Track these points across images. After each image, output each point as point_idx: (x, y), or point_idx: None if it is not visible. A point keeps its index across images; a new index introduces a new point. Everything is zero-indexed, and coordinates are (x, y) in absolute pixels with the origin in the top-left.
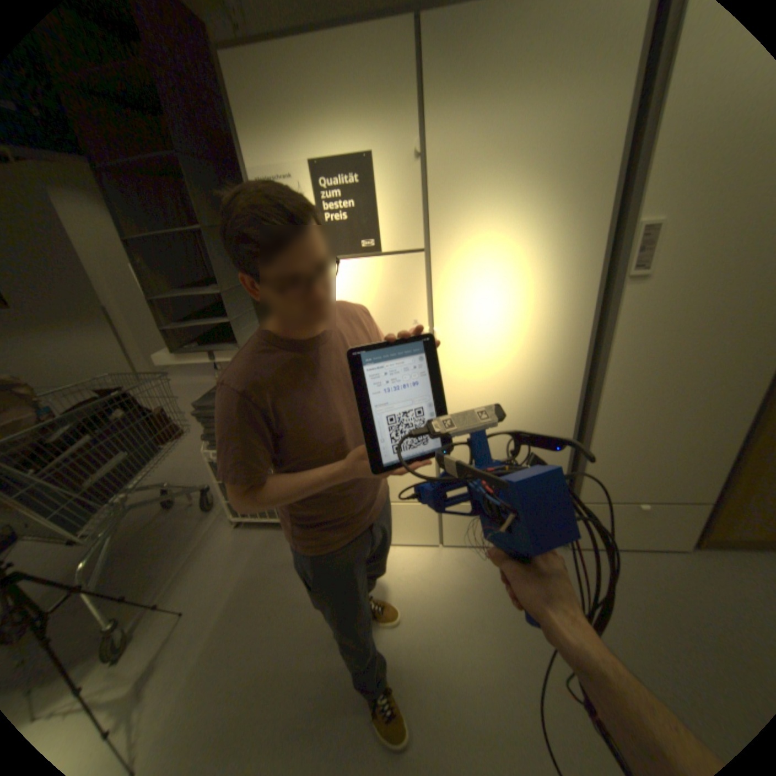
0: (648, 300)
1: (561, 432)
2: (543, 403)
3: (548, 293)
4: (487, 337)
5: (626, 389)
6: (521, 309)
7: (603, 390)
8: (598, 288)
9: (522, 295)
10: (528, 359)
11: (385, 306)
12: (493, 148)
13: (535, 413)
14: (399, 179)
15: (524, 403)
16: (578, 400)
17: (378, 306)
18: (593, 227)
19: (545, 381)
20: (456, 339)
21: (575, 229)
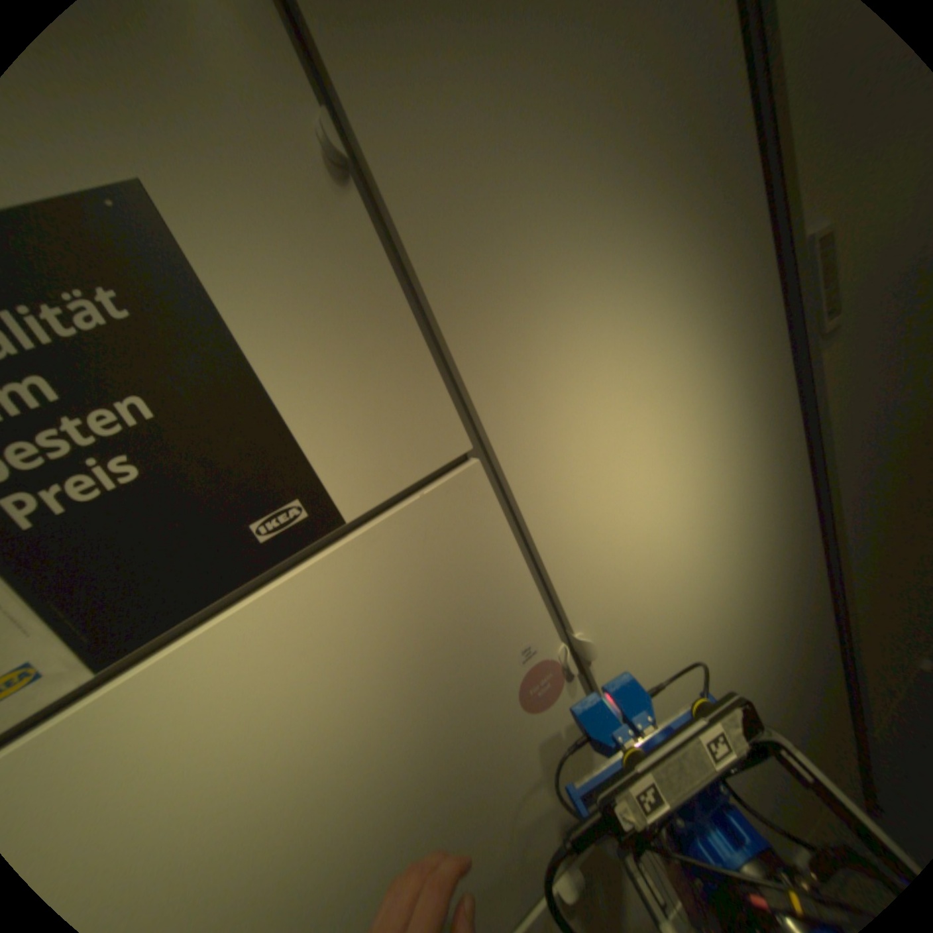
0: (844, 364)
1: (822, 651)
2: (790, 624)
3: (736, 421)
4: (676, 573)
5: (862, 518)
6: (709, 477)
7: (841, 538)
8: (785, 377)
9: (702, 448)
10: (748, 564)
11: (424, 668)
12: (539, 124)
13: (786, 652)
14: (306, 261)
15: (768, 649)
16: (819, 578)
17: (402, 685)
18: (755, 267)
19: (781, 584)
20: (625, 620)
21: (734, 279)
